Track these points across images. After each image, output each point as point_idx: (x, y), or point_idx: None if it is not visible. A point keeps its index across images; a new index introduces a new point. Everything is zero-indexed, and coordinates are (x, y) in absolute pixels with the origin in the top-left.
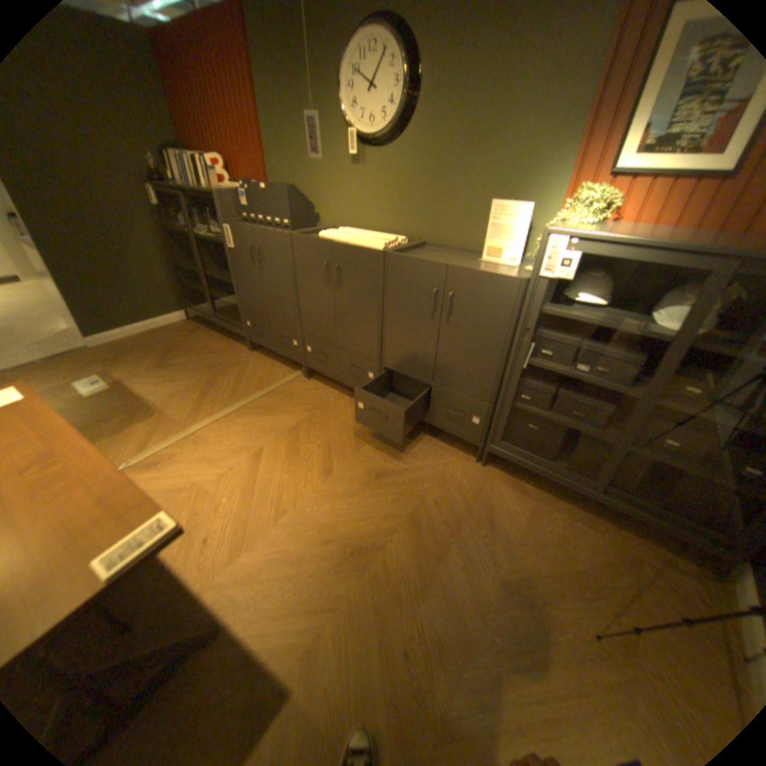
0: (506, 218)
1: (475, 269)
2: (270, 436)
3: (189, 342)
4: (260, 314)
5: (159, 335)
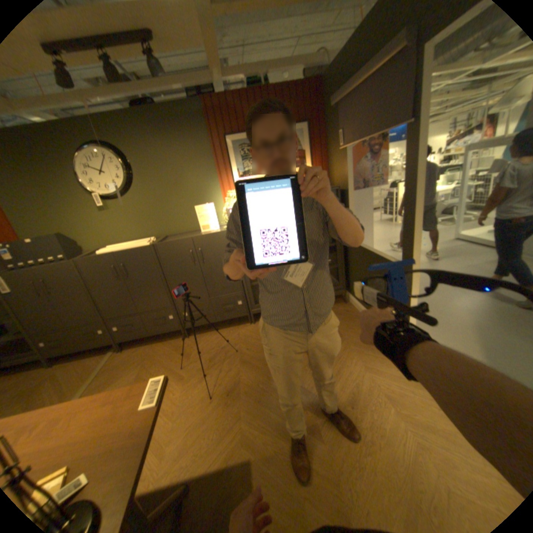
0: (202, 212)
1: (206, 234)
2: None
3: None
4: (55, 330)
5: None
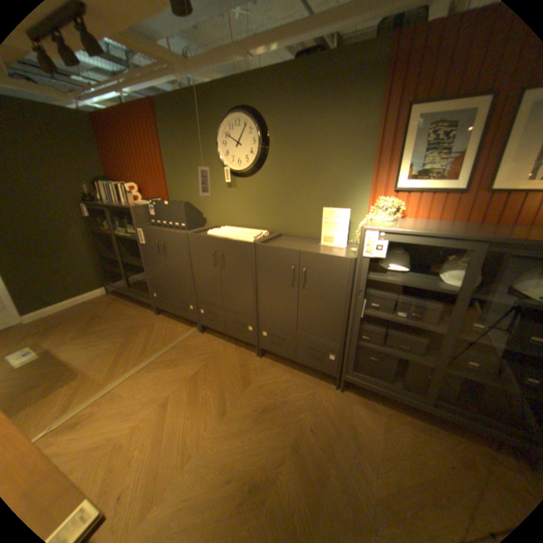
0: (332, 217)
1: (319, 253)
2: (174, 386)
3: (107, 312)
4: (163, 288)
5: (83, 308)
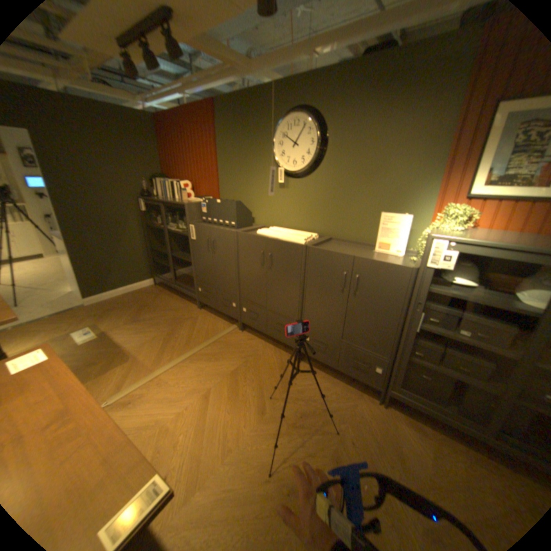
0: (390, 222)
1: (376, 259)
2: (216, 380)
3: (155, 302)
4: (209, 283)
5: (134, 297)
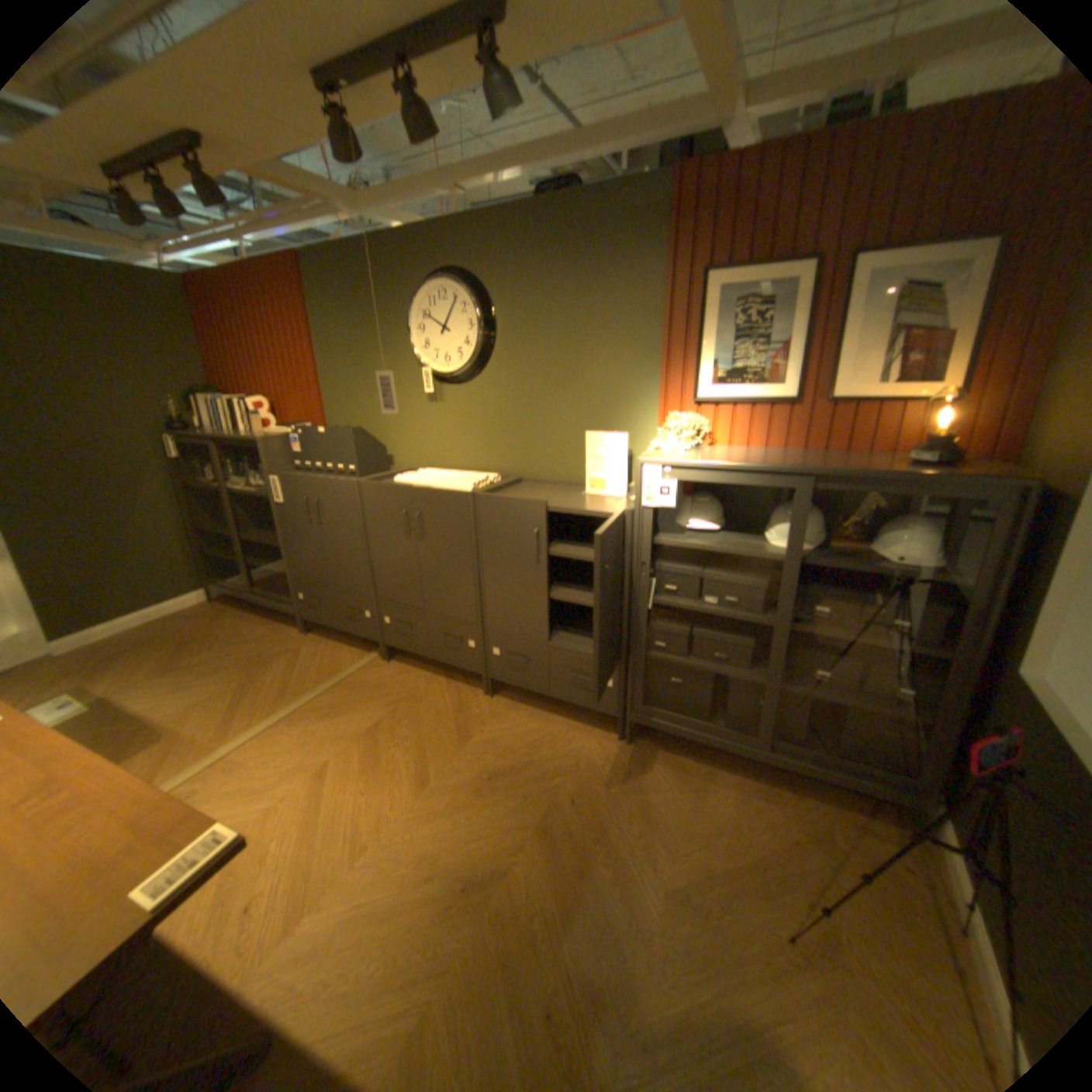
0: (604, 448)
1: (576, 505)
2: (337, 746)
3: (211, 631)
4: (317, 582)
5: (166, 627)
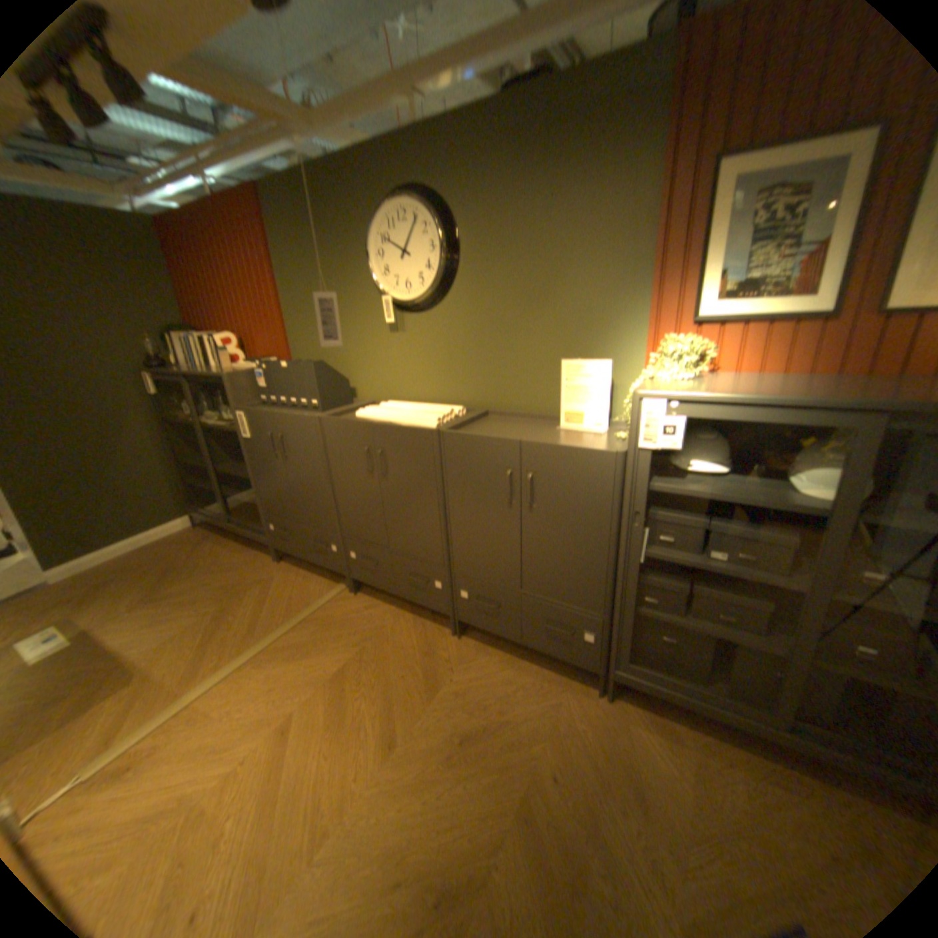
0: (580, 377)
1: (556, 444)
2: (302, 696)
3: (192, 559)
4: (285, 515)
5: (152, 554)
